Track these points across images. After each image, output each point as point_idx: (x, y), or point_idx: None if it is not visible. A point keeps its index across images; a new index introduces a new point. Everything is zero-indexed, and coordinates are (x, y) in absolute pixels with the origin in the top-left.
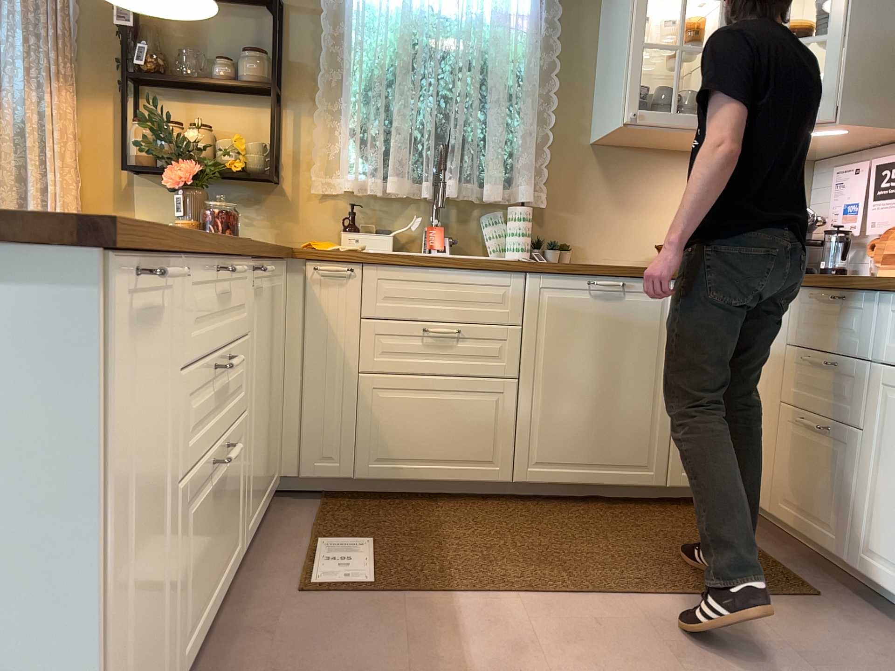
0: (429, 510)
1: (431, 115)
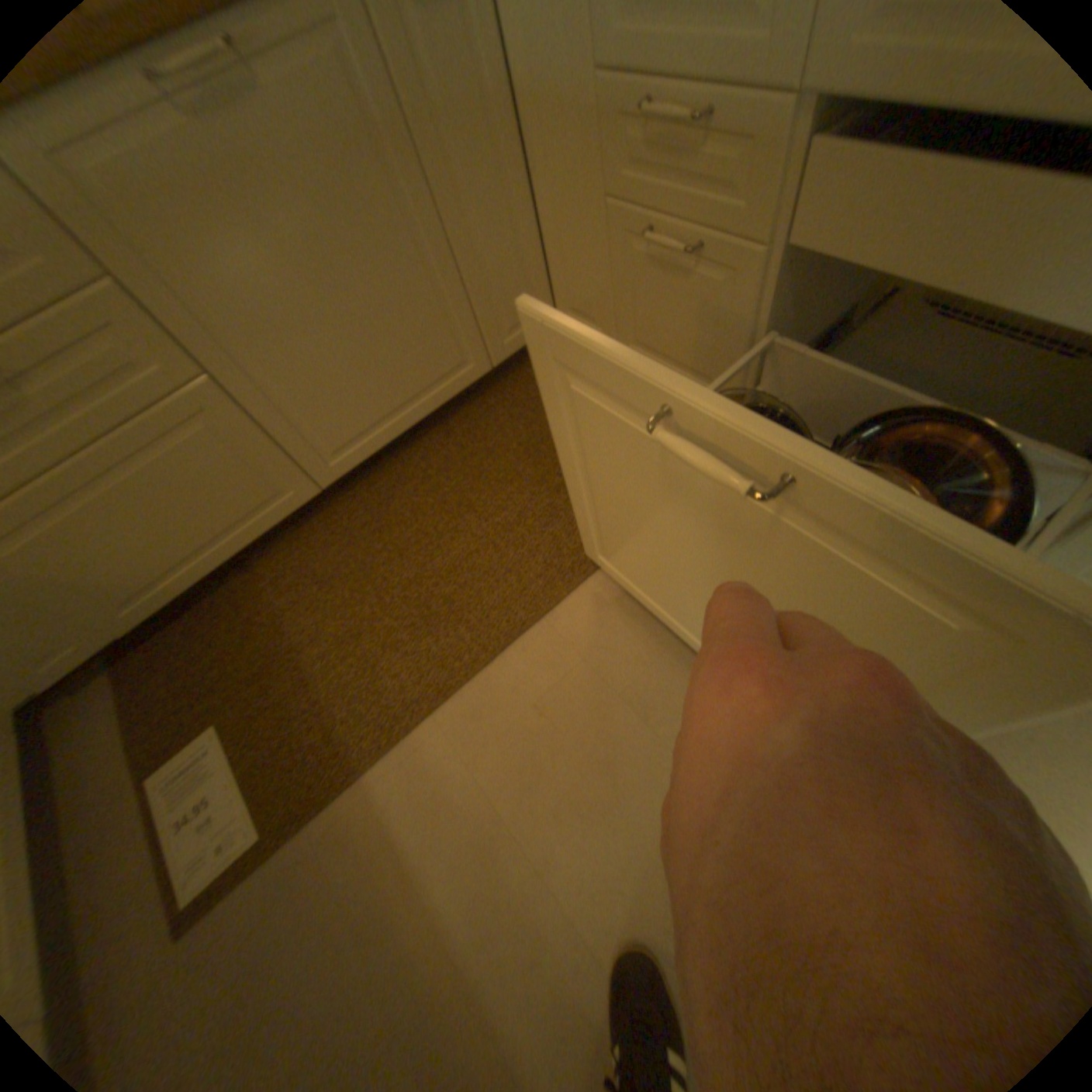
0: (250, 592)
1: None
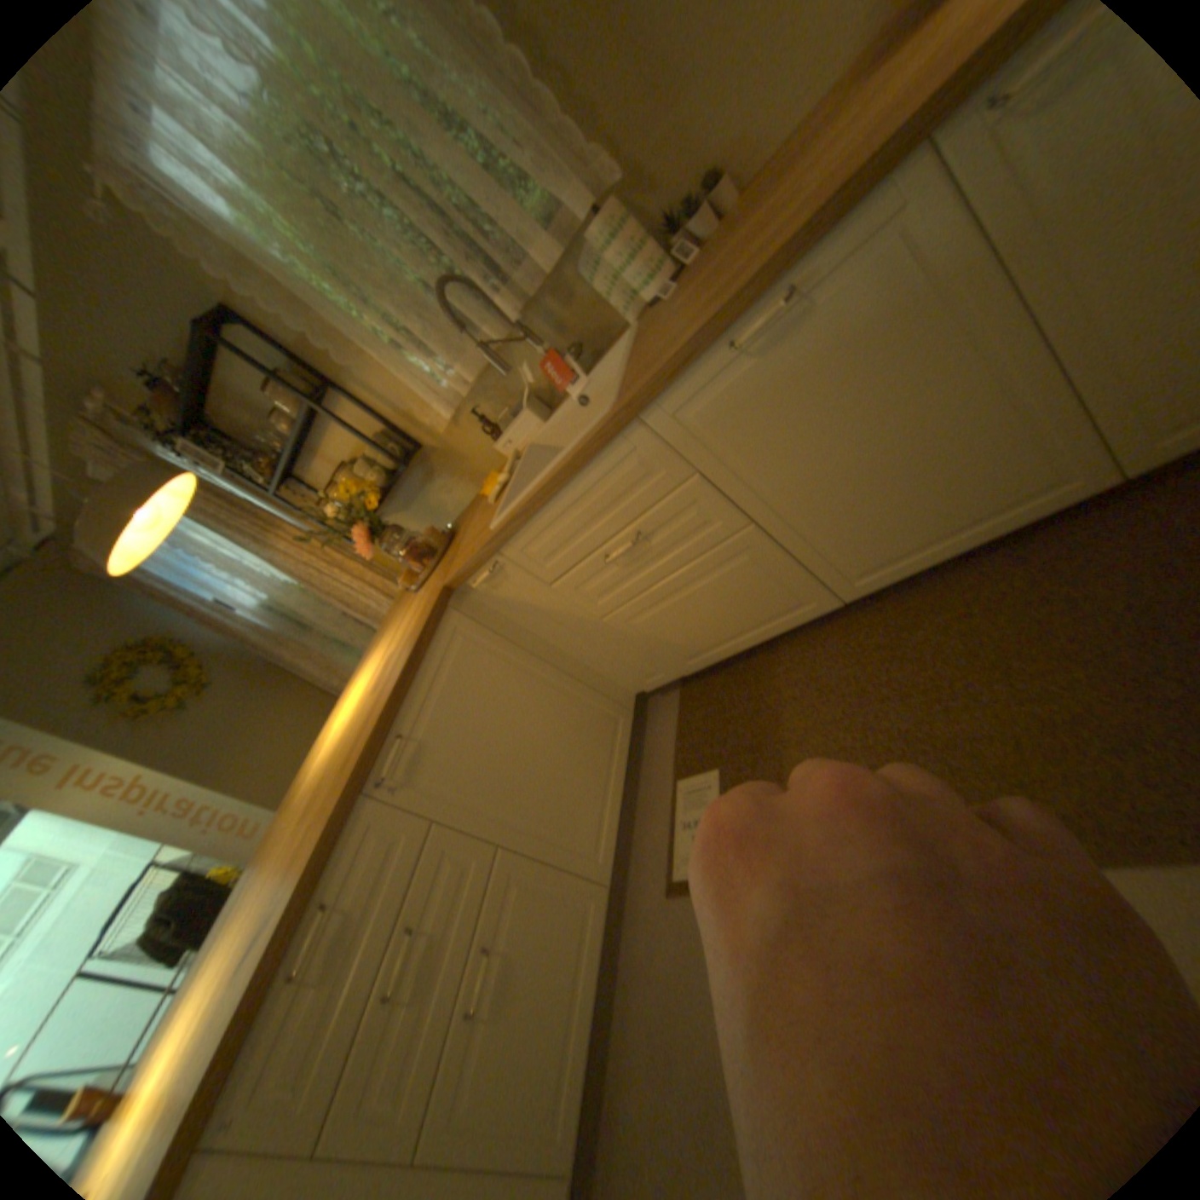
0: (772, 674)
1: (406, 245)
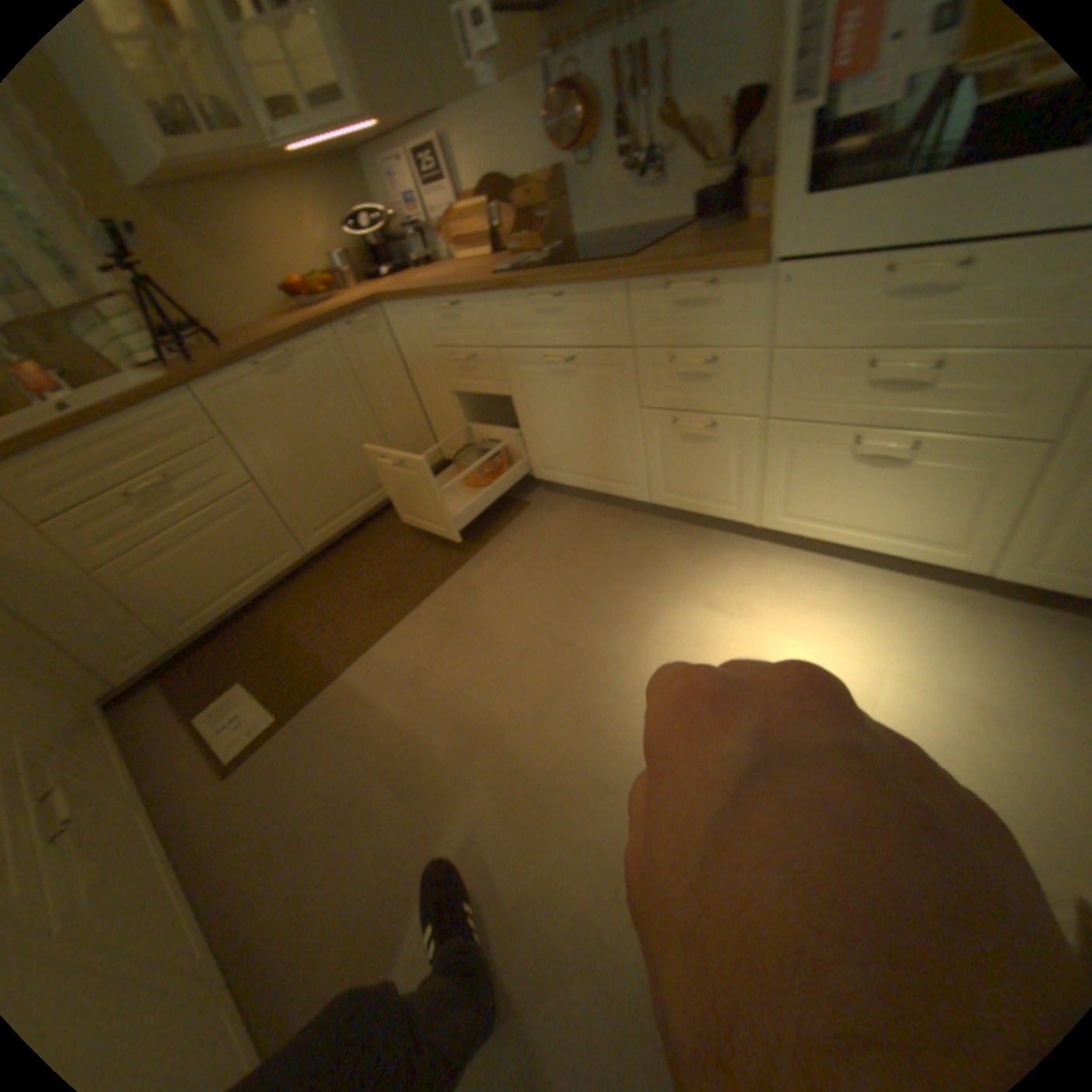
0: (256, 620)
1: None
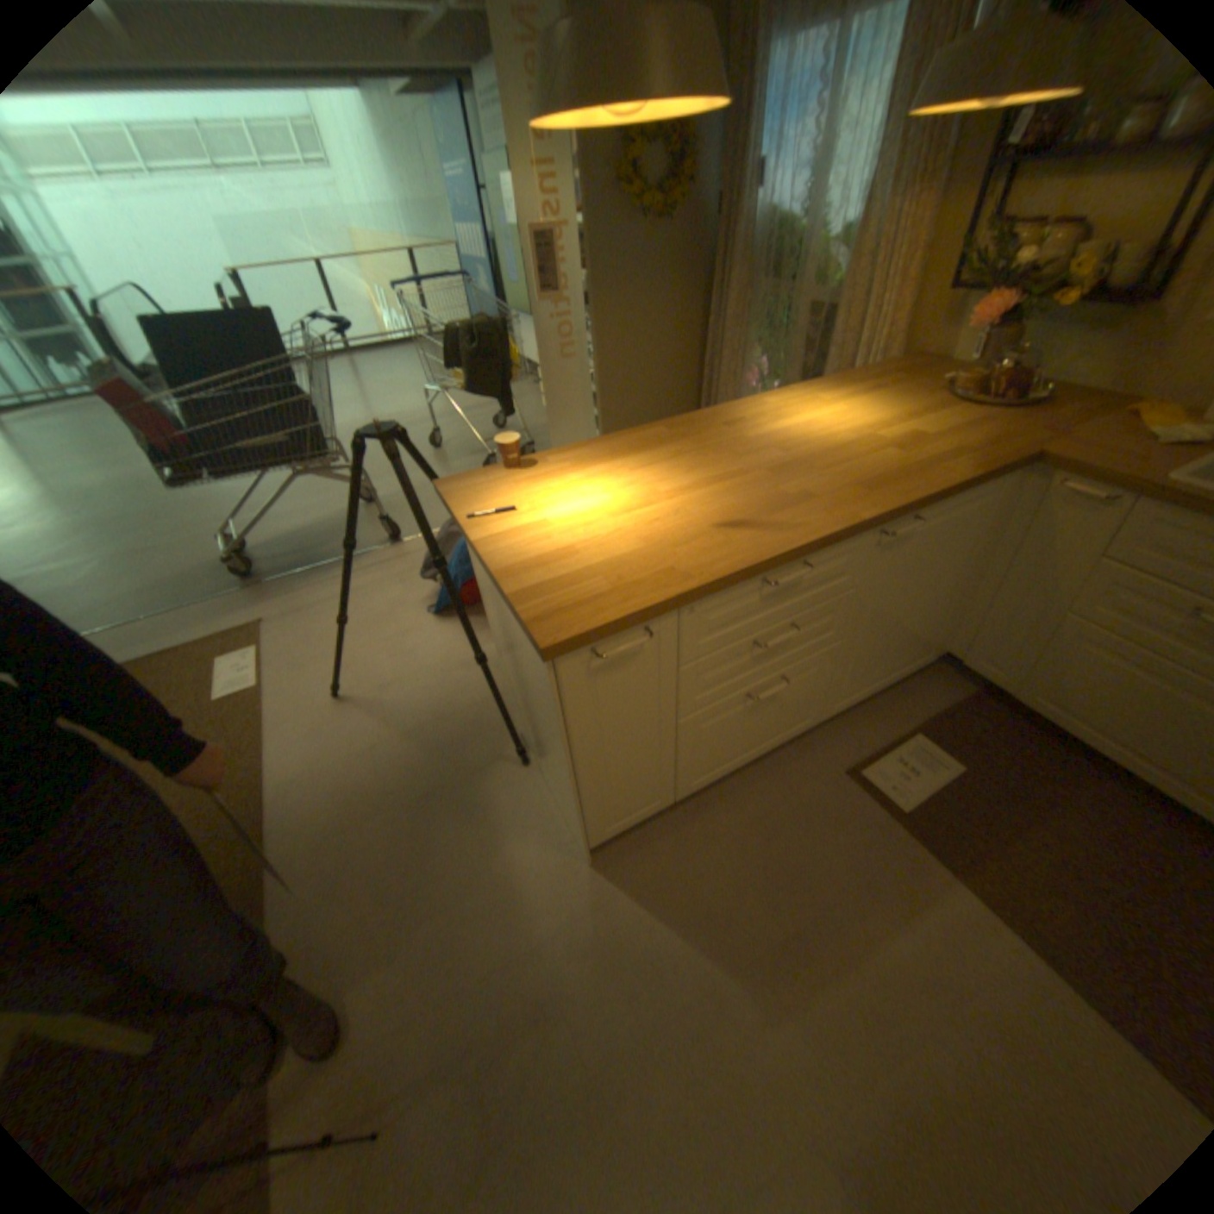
0: (1083, 780)
1: None
